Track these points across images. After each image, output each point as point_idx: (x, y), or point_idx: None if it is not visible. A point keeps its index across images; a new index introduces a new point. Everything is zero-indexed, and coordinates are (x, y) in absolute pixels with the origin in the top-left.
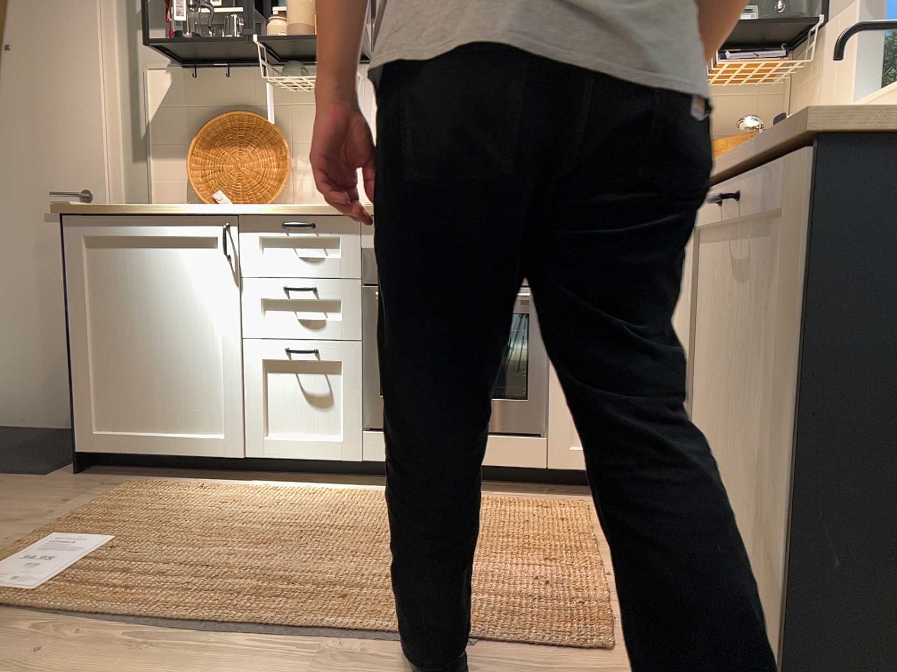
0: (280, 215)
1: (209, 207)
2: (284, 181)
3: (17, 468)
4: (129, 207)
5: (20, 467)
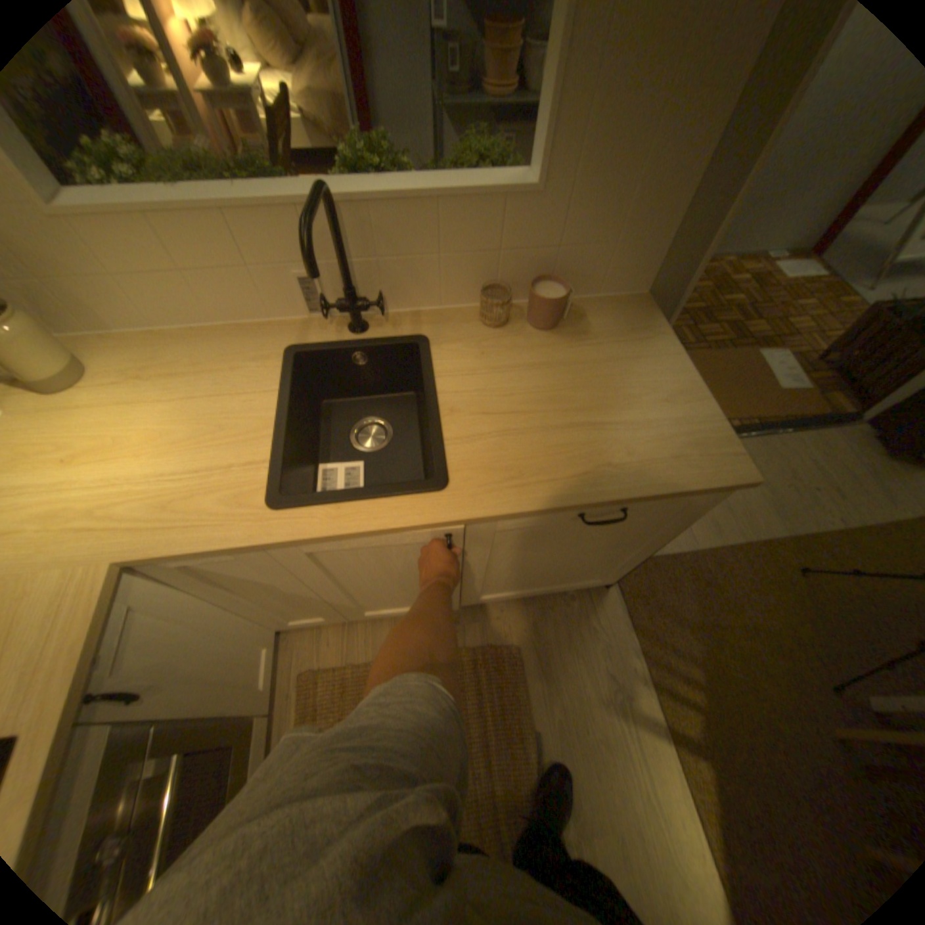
0: None
1: None
2: None
3: None
4: None
5: None
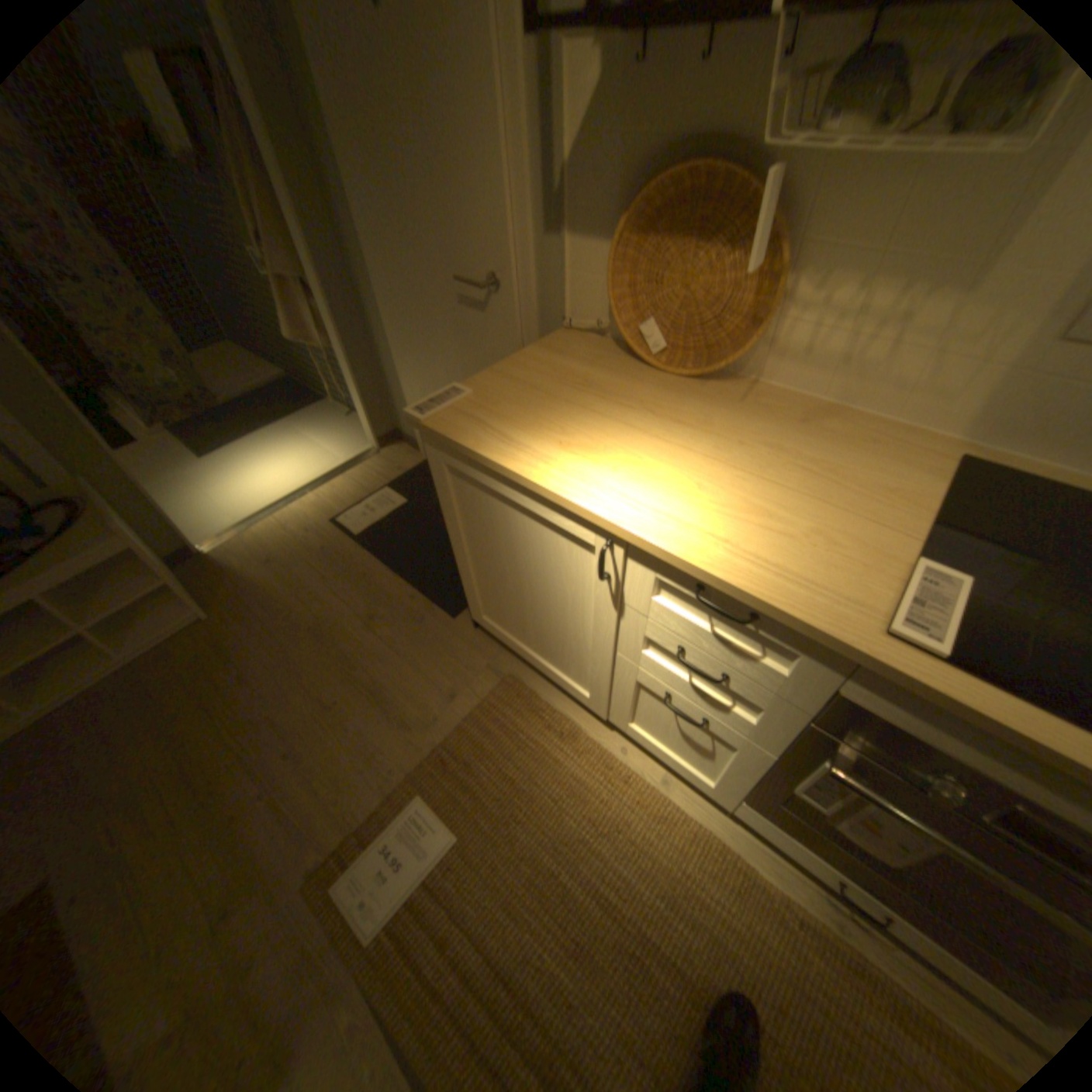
0: (699, 573)
1: (585, 506)
2: (763, 328)
3: (439, 588)
4: (483, 453)
5: (442, 586)
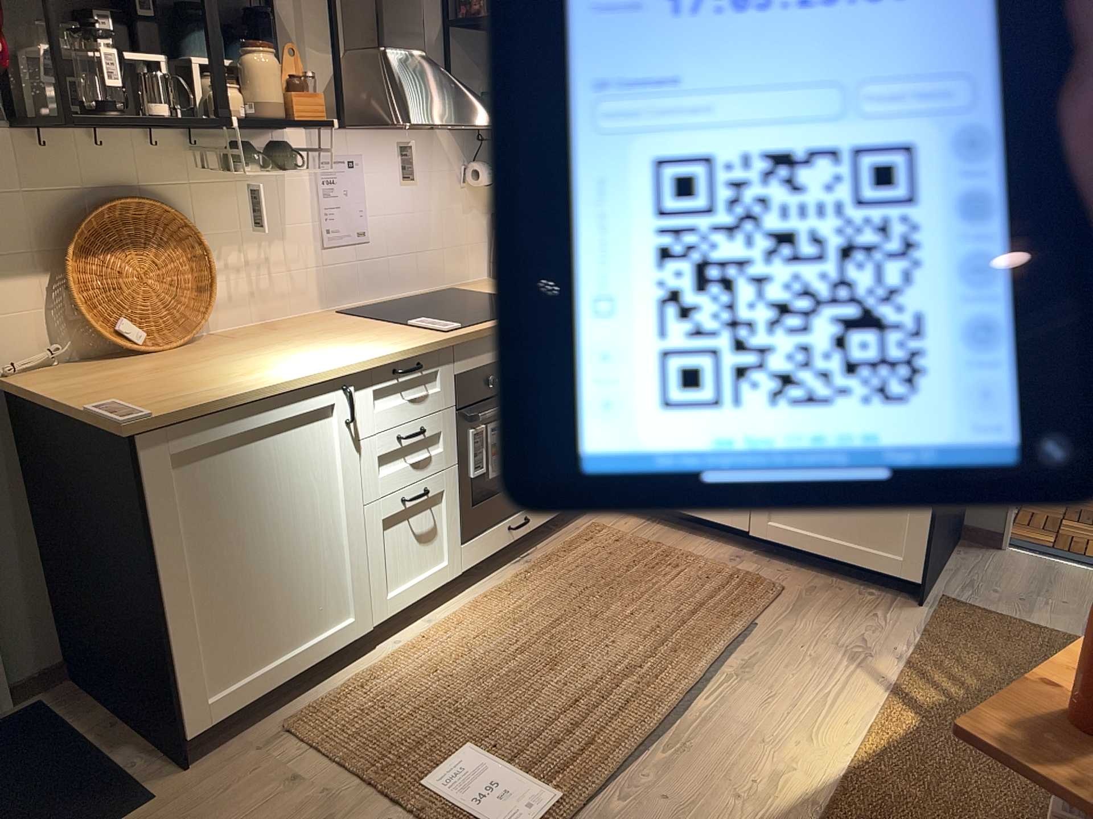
0: (392, 361)
1: (327, 371)
2: (217, 291)
3: None
4: (235, 396)
5: None
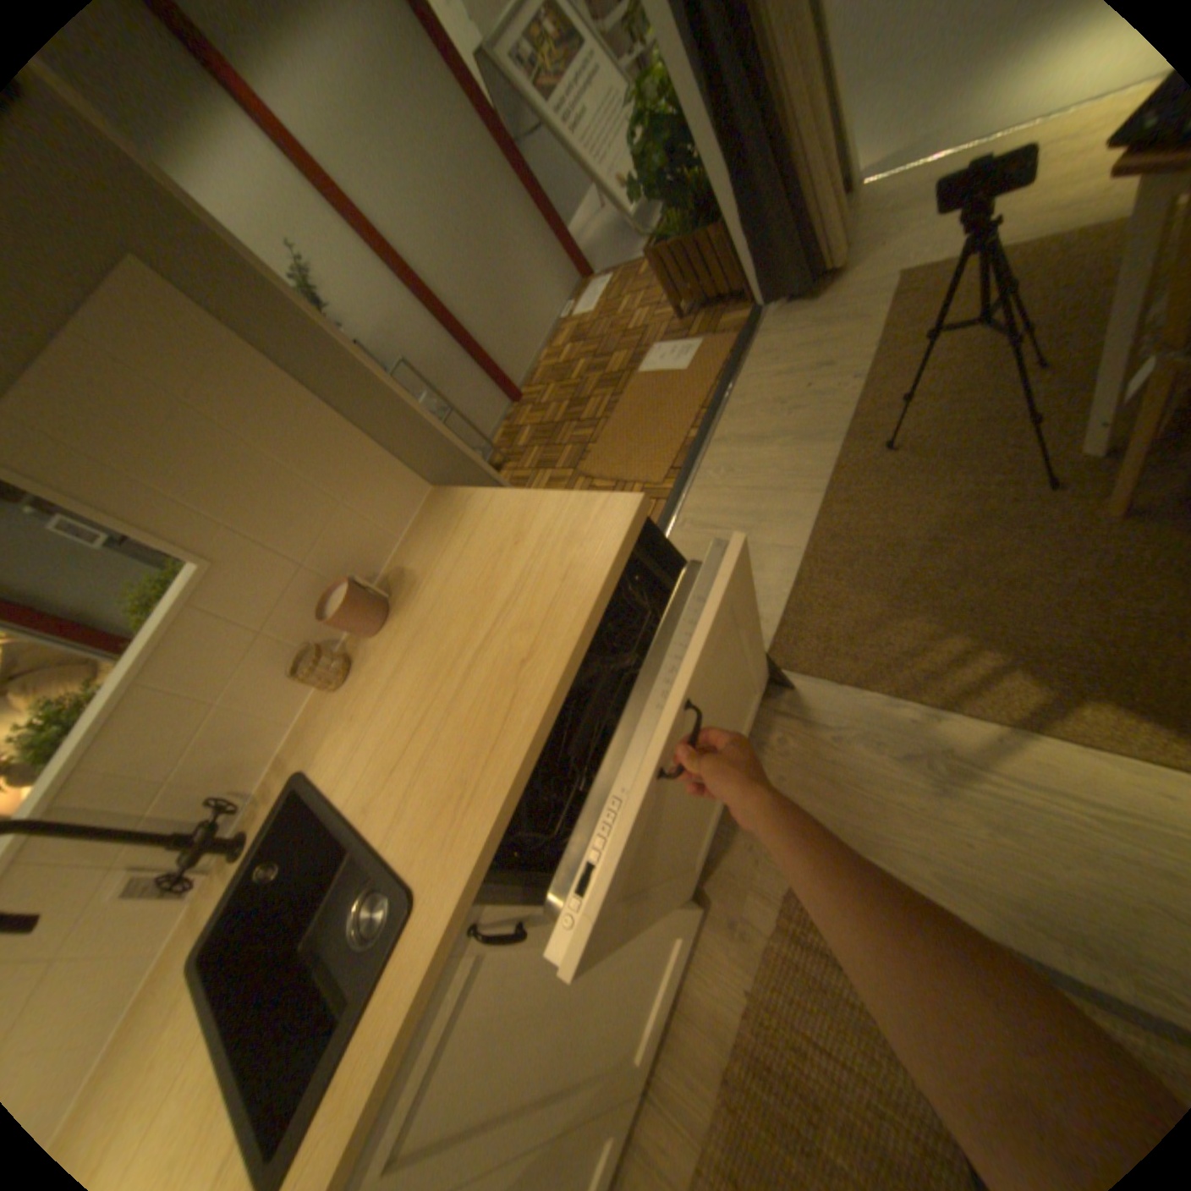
0: None
1: None
2: None
3: None
4: None
5: None
